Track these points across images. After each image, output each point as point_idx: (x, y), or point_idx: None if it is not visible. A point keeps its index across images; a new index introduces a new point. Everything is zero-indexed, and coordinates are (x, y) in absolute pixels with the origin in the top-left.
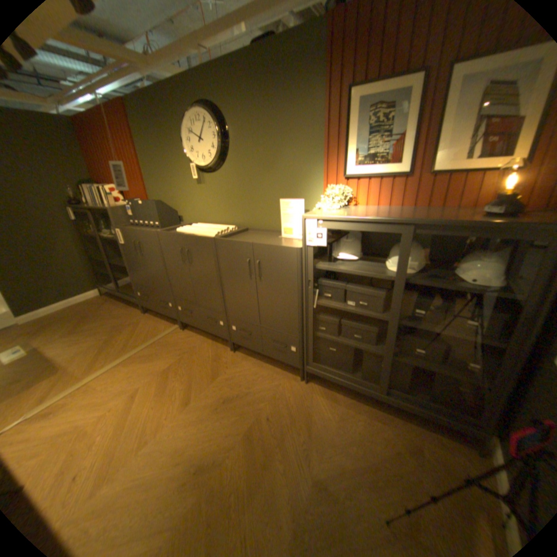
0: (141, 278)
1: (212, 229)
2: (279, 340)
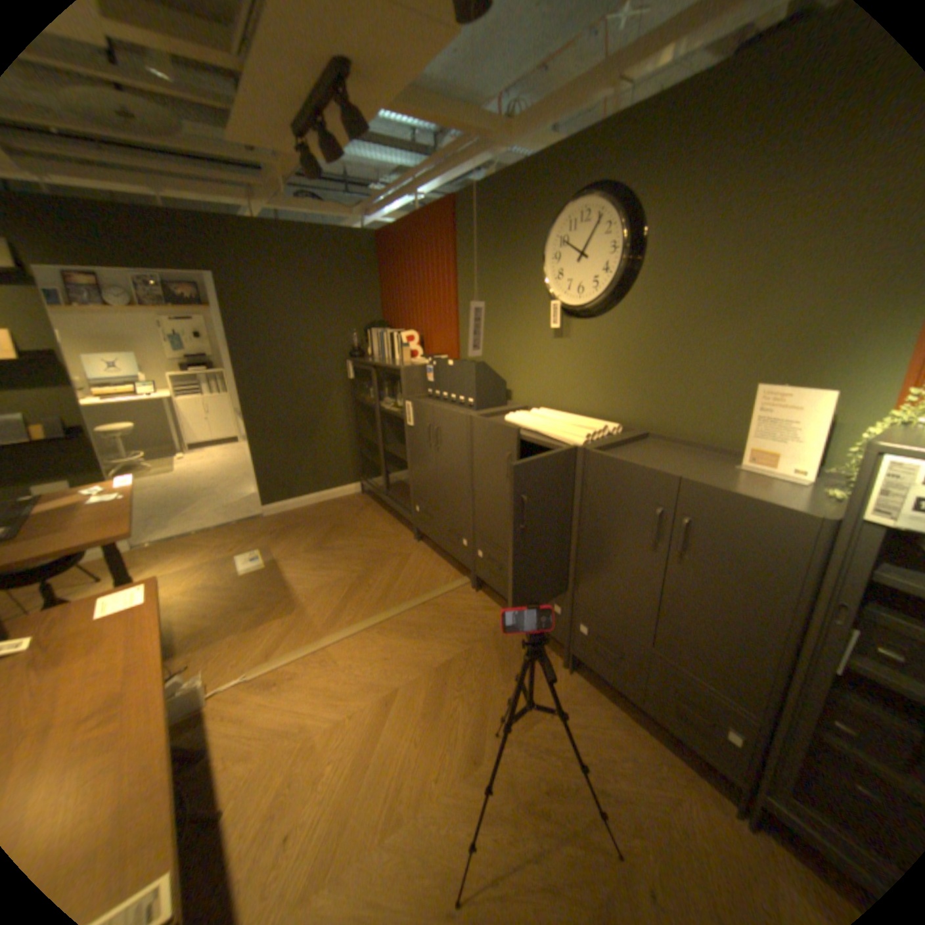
0: (426, 486)
1: (574, 426)
2: (698, 702)
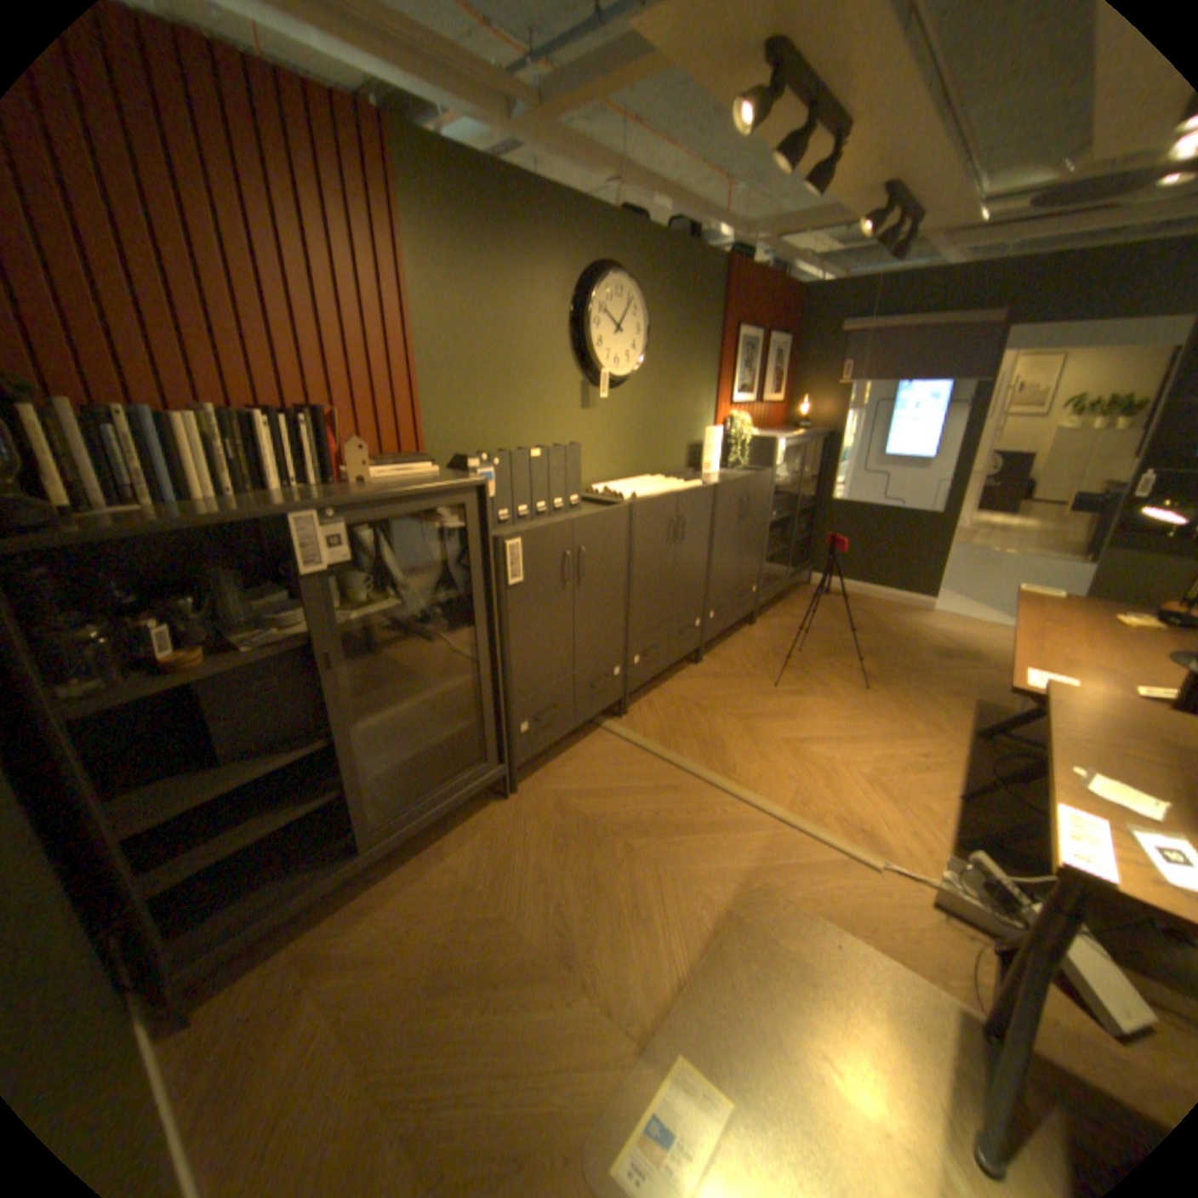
0: (548, 664)
1: (663, 482)
2: (746, 589)
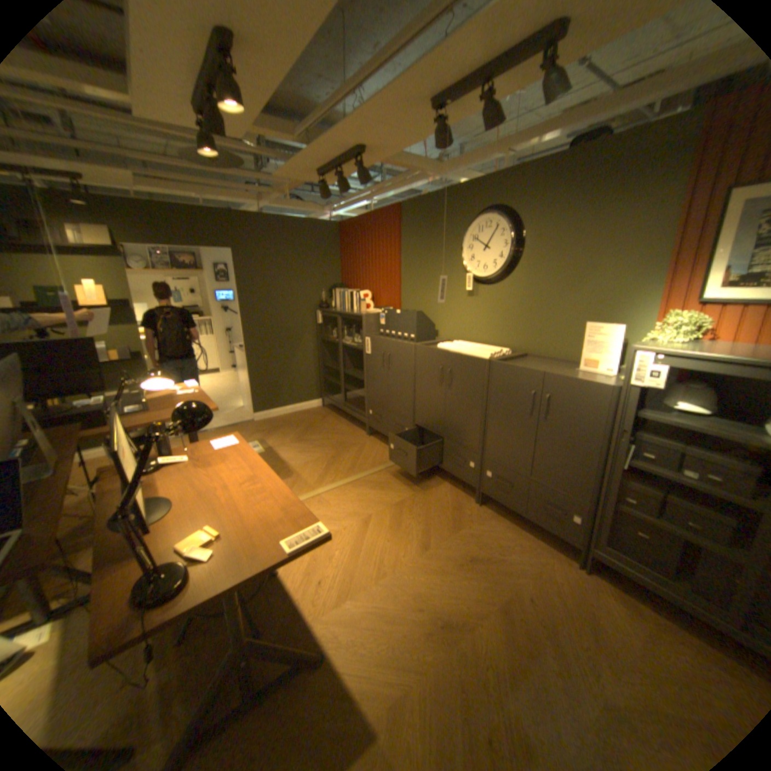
0: (378, 395)
1: (482, 350)
2: (556, 503)
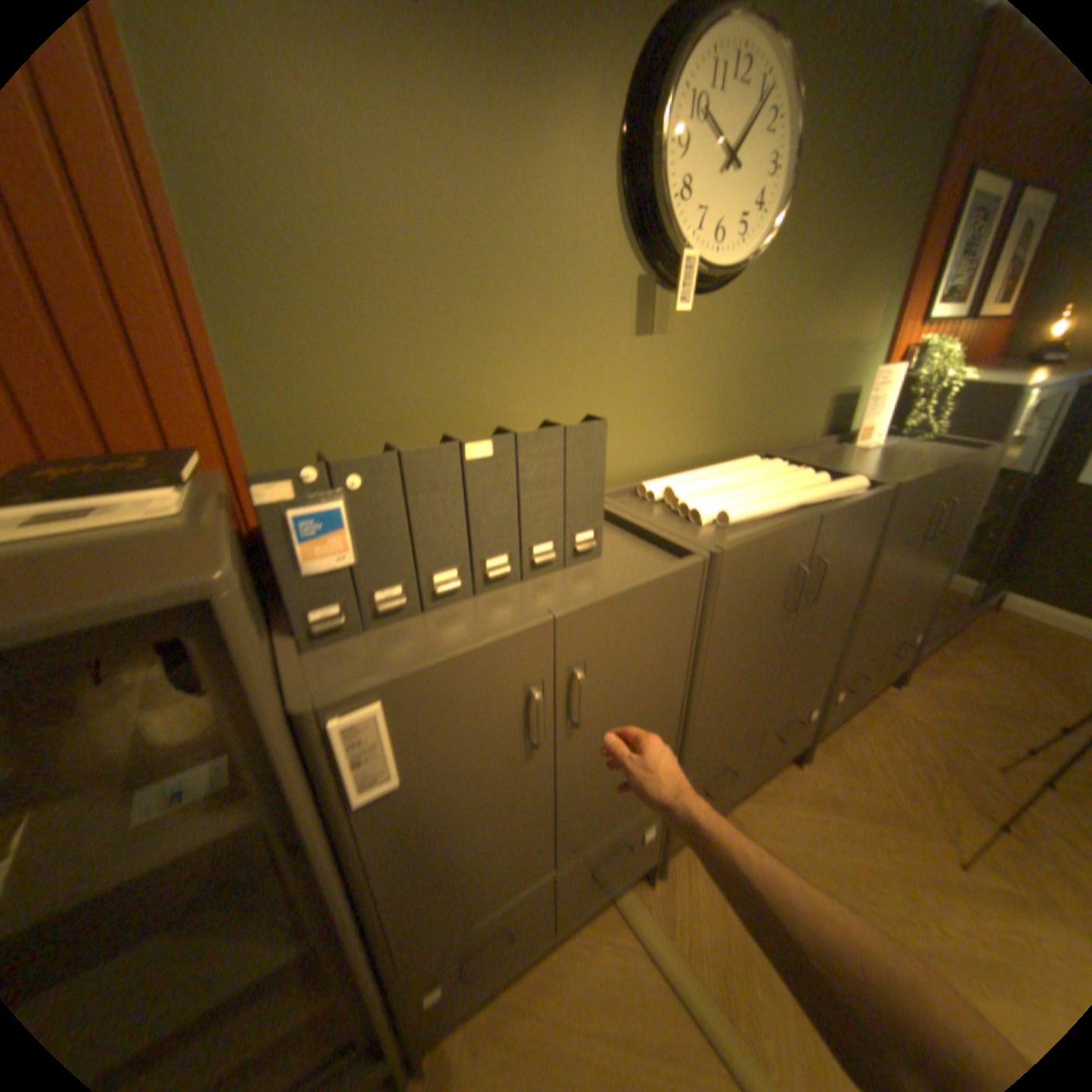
0: (489, 886)
1: (785, 475)
2: (907, 643)
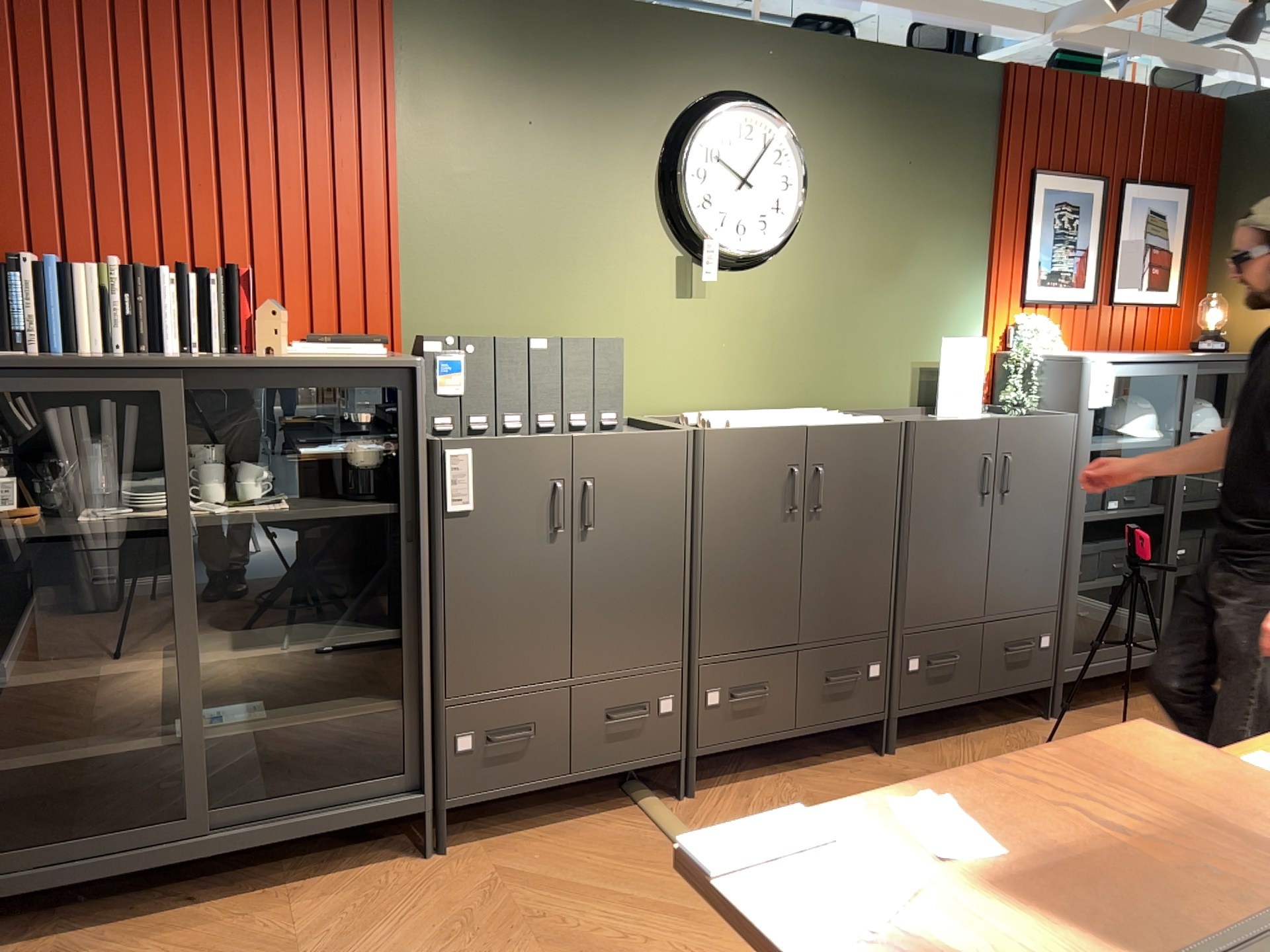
0: (515, 653)
1: (813, 414)
2: (1020, 636)
